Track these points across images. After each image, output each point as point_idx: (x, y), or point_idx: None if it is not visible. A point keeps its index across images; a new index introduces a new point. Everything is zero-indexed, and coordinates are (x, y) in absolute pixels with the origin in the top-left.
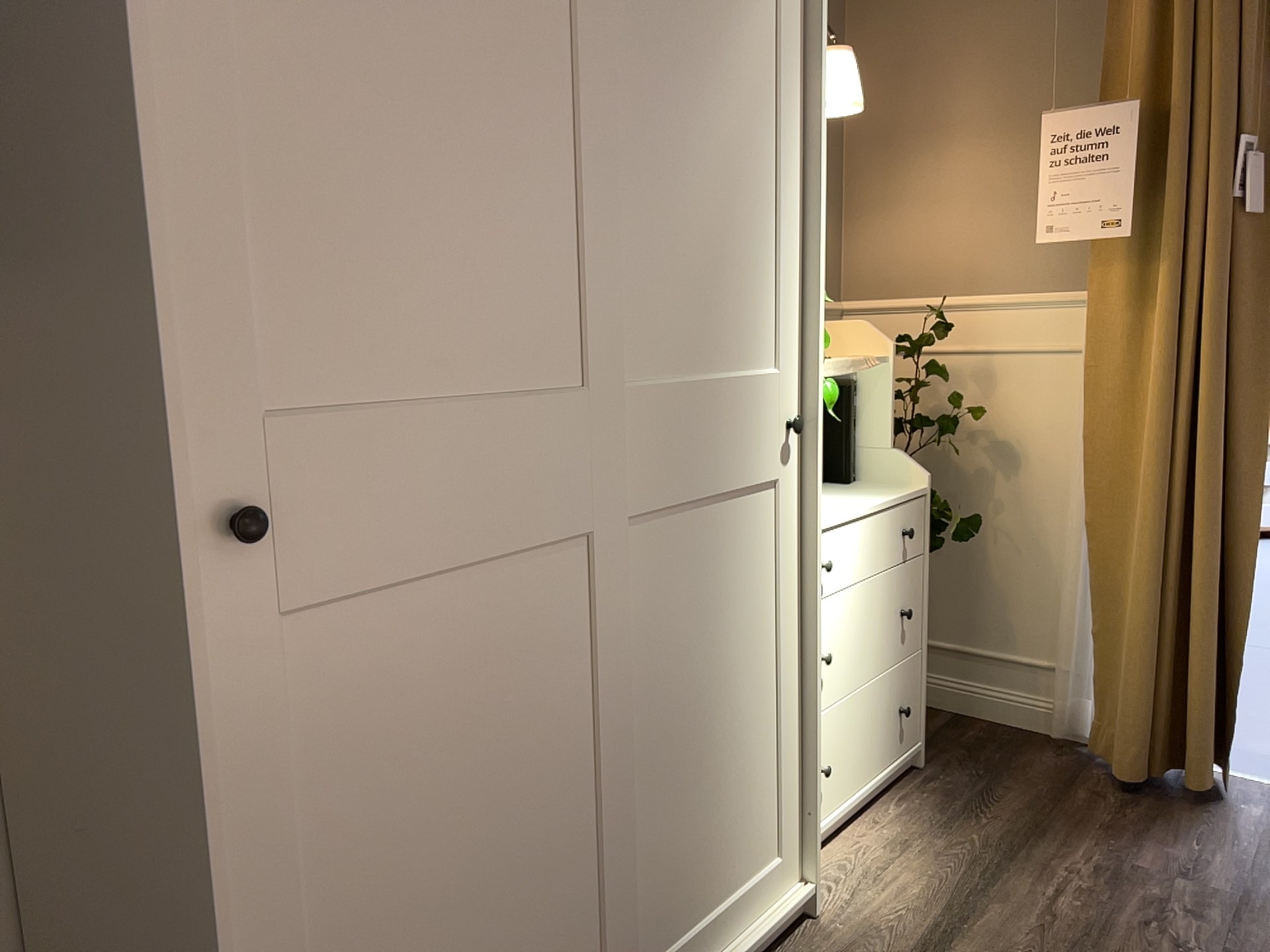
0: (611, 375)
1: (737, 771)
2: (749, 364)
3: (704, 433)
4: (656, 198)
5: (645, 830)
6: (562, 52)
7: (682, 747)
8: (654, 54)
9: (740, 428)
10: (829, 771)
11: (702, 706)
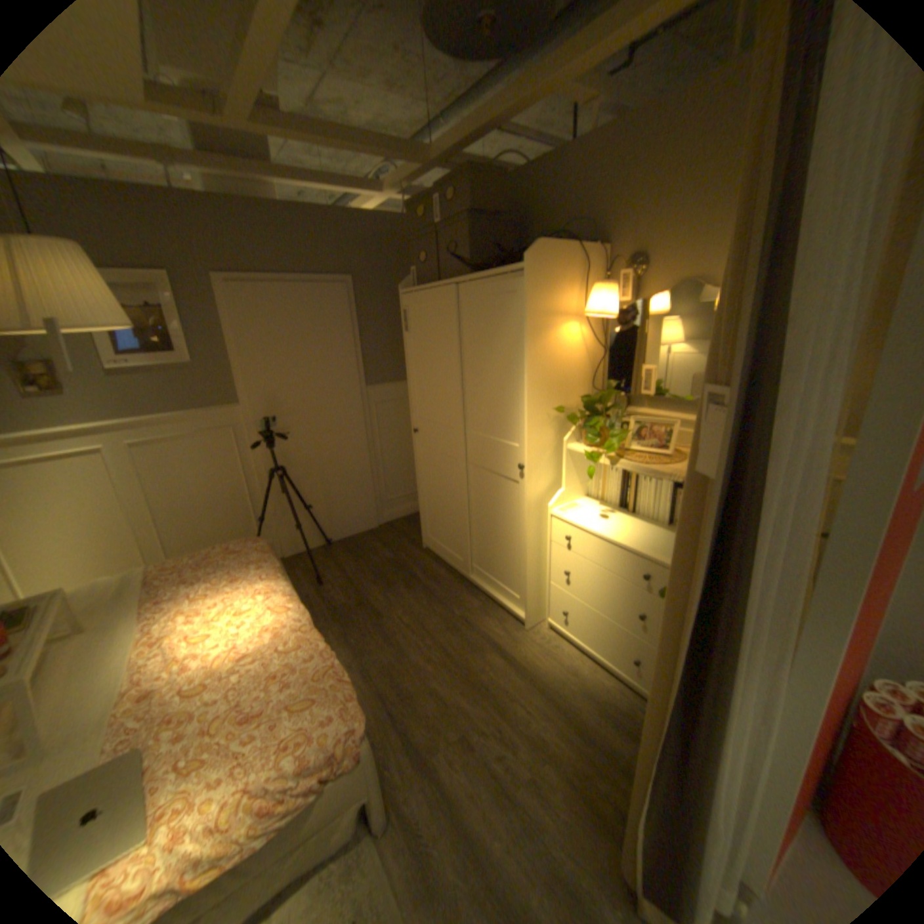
0: (459, 430)
1: (503, 555)
2: (506, 441)
3: (489, 454)
4: (476, 390)
5: (477, 538)
6: (449, 361)
7: (486, 530)
8: (475, 352)
9: (501, 459)
10: (563, 614)
11: (491, 526)
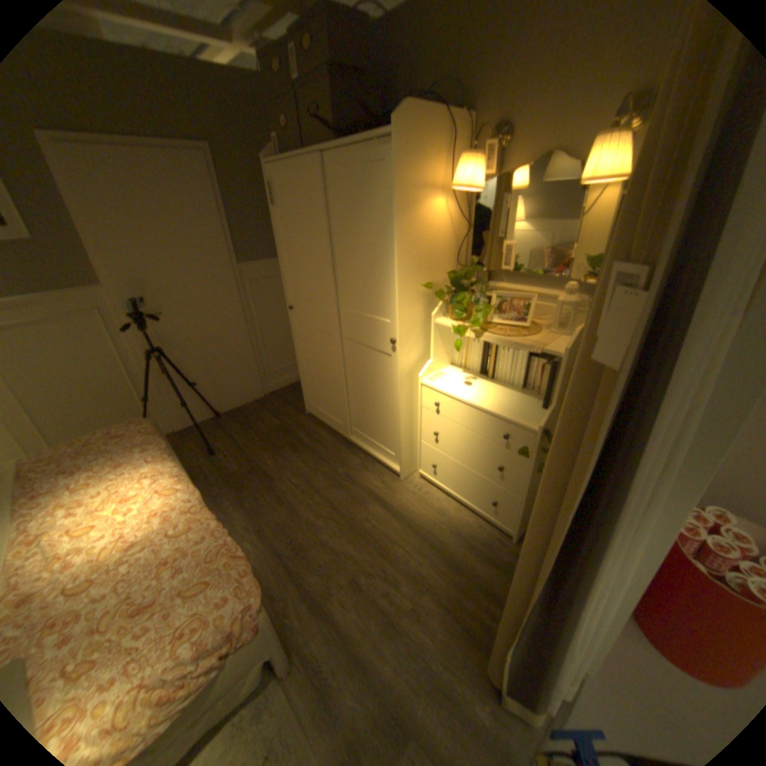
0: (332, 307)
1: (379, 419)
2: (378, 317)
3: (362, 330)
4: (347, 267)
5: (354, 405)
6: (318, 237)
7: (362, 398)
8: (344, 228)
9: (374, 334)
10: (432, 467)
11: (367, 394)
